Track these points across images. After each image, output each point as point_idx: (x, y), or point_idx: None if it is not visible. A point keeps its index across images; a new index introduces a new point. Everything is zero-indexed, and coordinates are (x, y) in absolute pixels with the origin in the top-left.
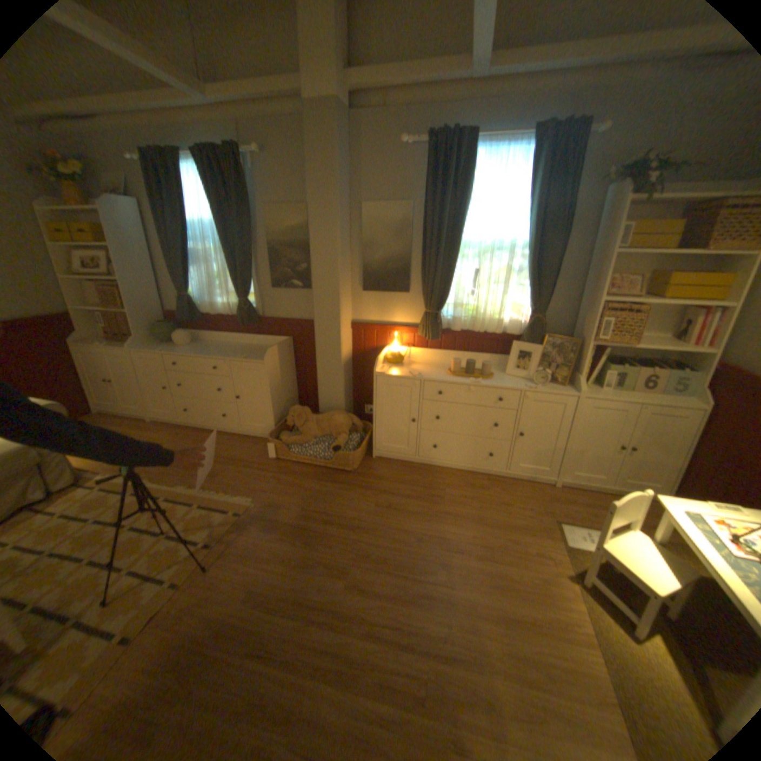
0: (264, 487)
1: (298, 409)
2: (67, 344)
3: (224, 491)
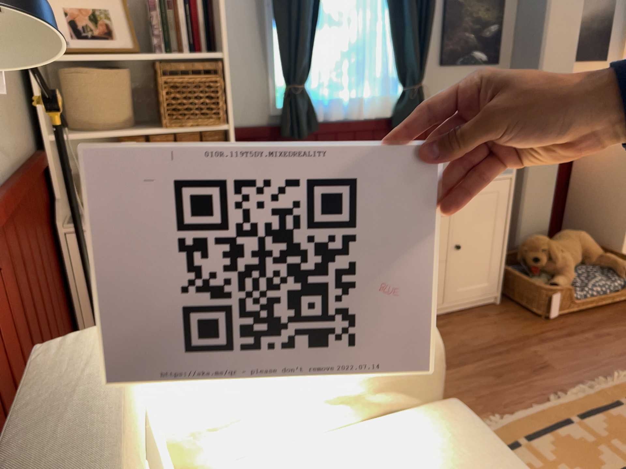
0: (617, 347)
1: (543, 237)
2: (54, 230)
3: (599, 372)
